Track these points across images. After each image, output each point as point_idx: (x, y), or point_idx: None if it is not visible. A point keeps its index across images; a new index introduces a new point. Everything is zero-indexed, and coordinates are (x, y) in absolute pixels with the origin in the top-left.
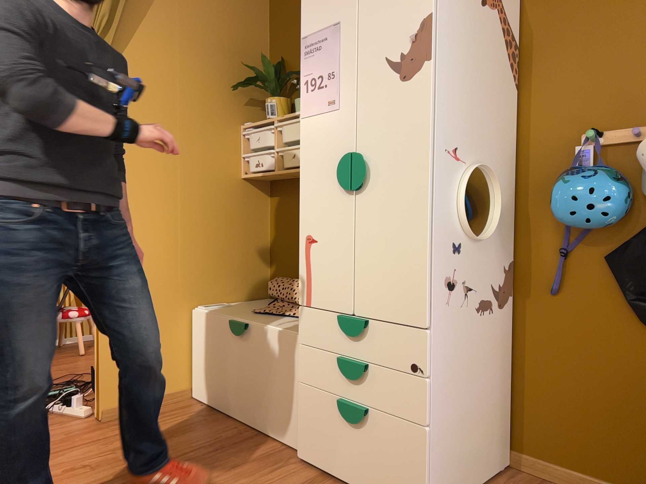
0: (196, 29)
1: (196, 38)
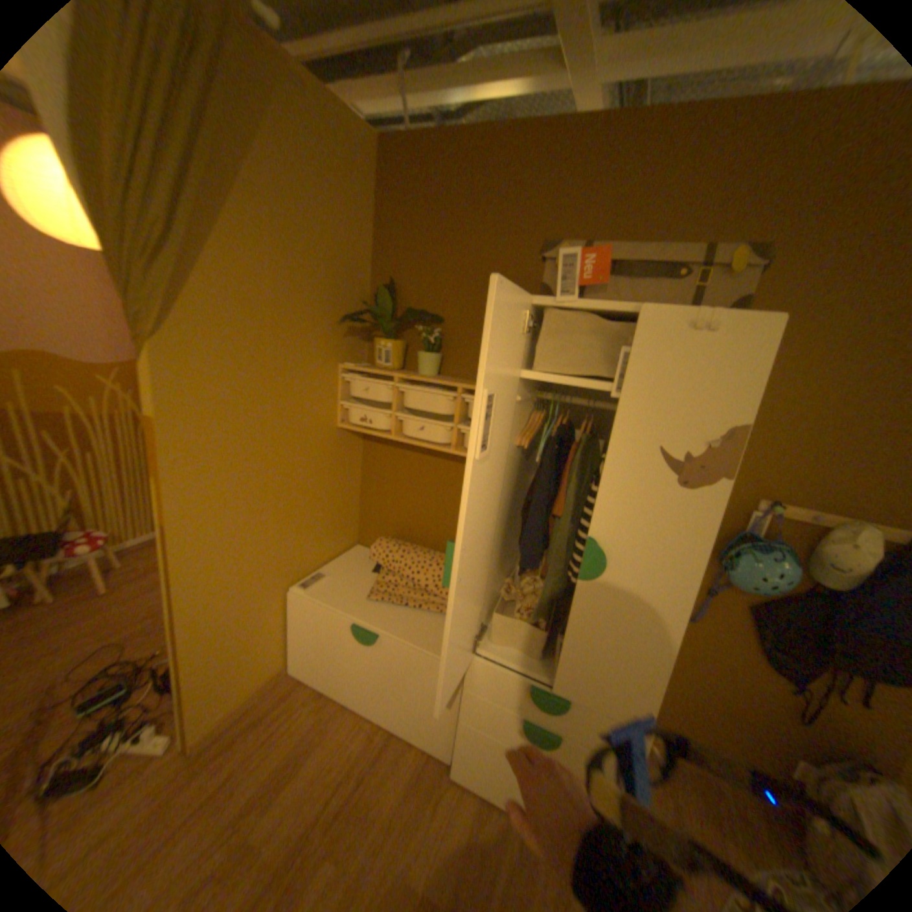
0: (291, 234)
1: (291, 249)
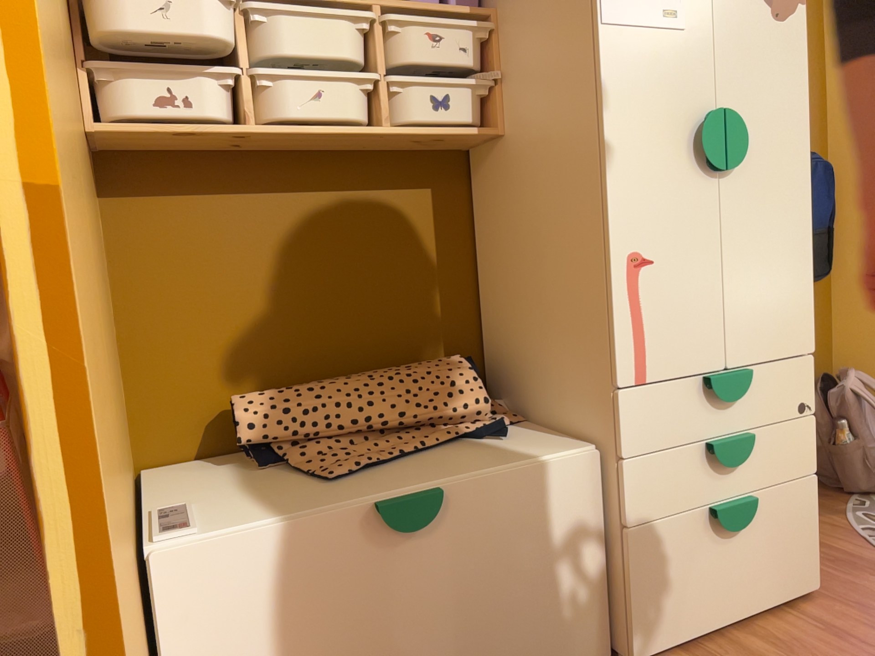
0: None
1: None
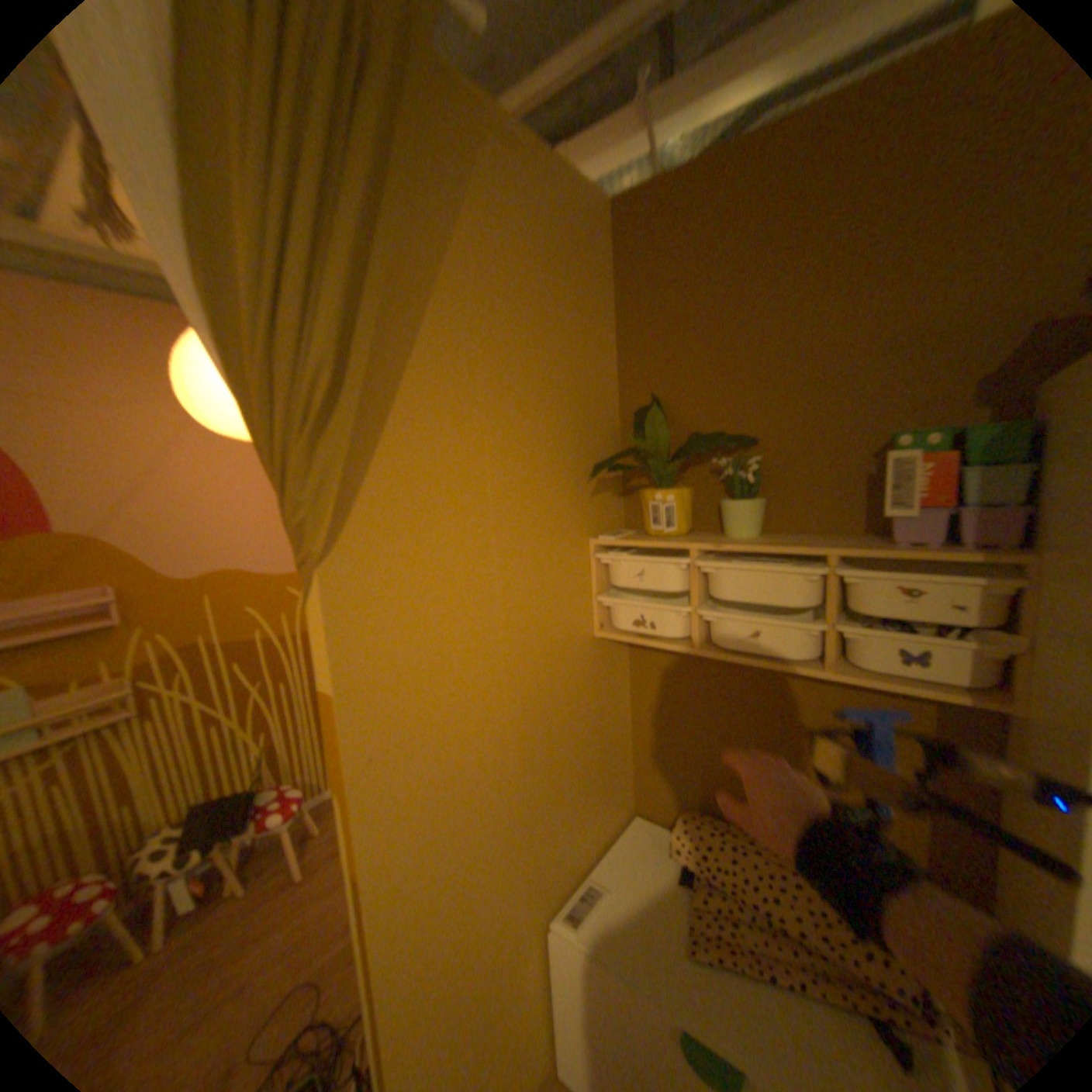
0: (512, 357)
1: (513, 379)
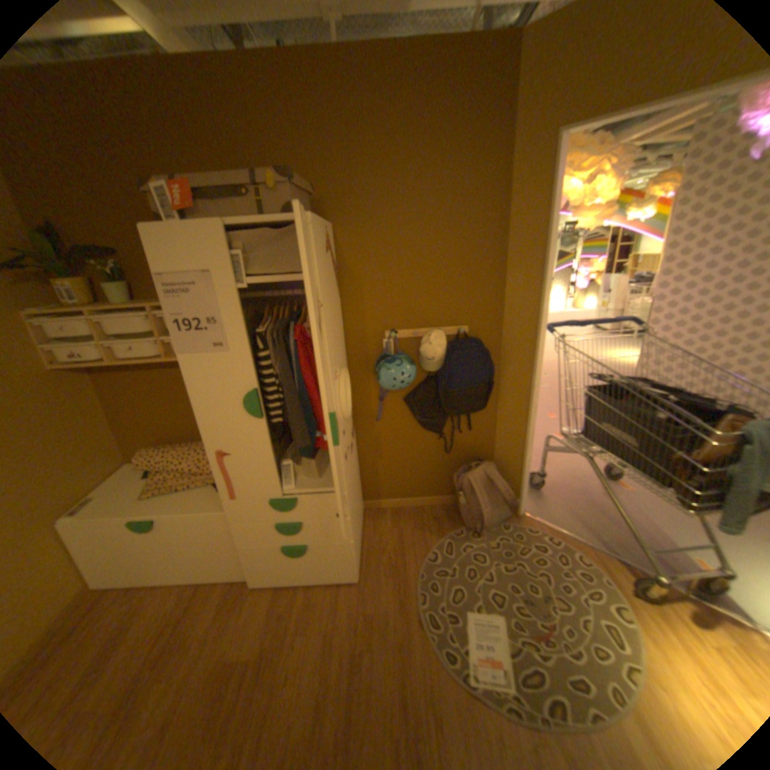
0: None
1: None
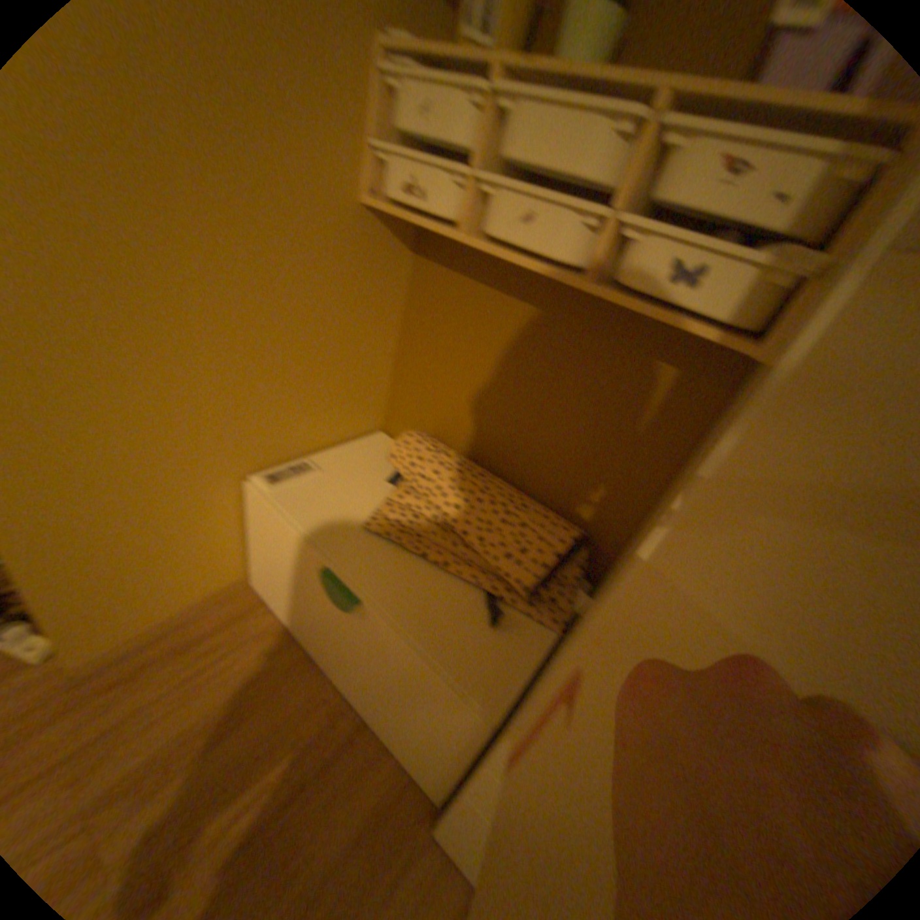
0: None
1: None
